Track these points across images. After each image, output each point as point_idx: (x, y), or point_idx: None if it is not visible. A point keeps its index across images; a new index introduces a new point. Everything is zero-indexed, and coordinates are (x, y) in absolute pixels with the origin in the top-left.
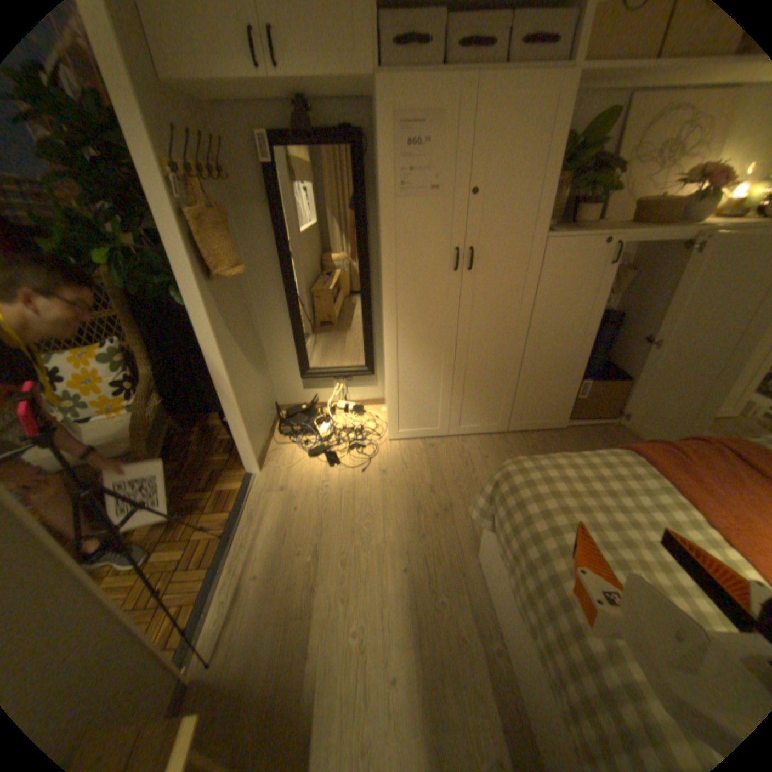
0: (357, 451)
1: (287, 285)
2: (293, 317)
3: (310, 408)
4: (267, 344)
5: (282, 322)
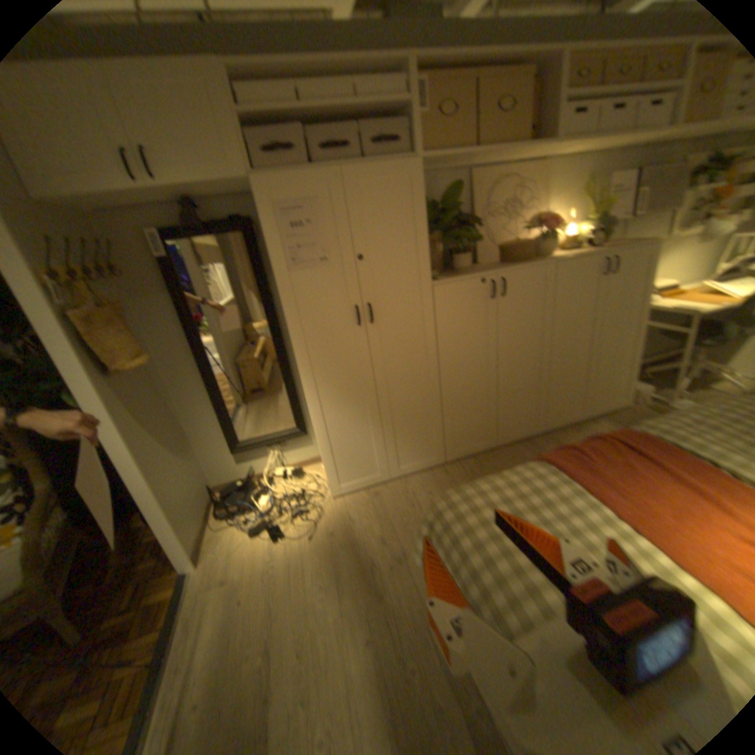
0: (301, 519)
1: (201, 365)
2: (212, 395)
3: (246, 483)
4: (189, 427)
5: (202, 402)
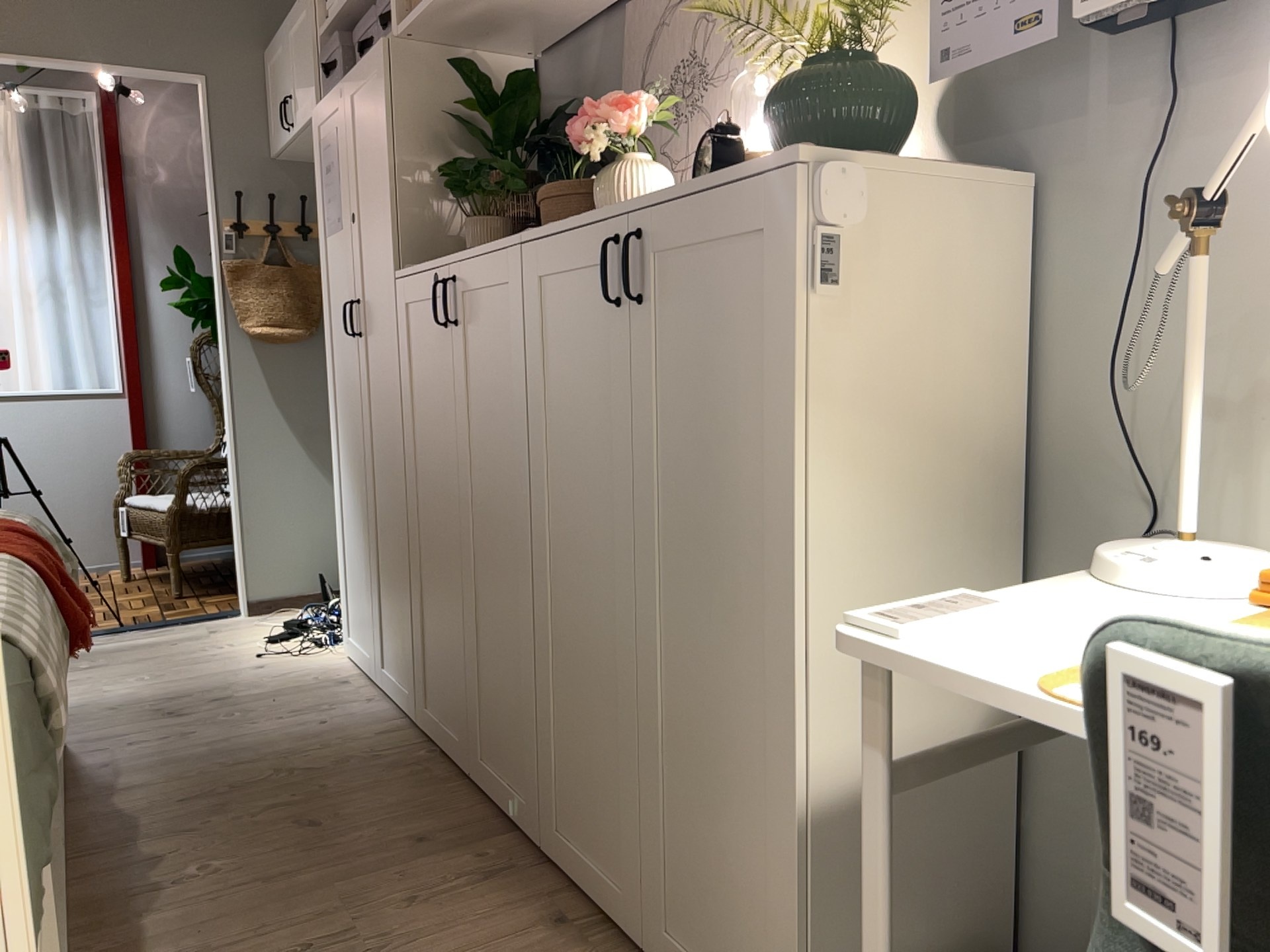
0: (309, 645)
1: None
2: None
3: None
4: None
5: None
